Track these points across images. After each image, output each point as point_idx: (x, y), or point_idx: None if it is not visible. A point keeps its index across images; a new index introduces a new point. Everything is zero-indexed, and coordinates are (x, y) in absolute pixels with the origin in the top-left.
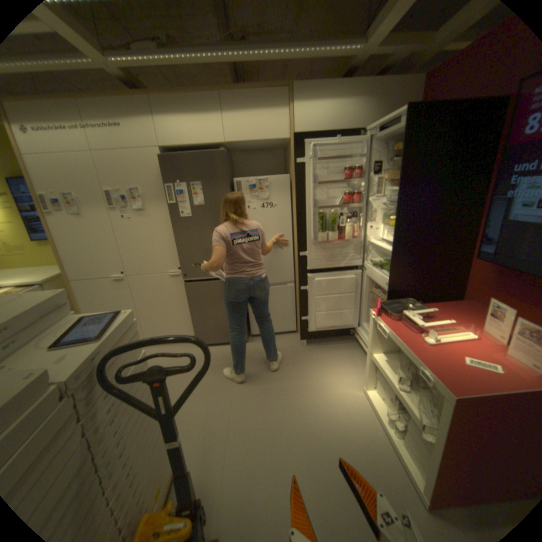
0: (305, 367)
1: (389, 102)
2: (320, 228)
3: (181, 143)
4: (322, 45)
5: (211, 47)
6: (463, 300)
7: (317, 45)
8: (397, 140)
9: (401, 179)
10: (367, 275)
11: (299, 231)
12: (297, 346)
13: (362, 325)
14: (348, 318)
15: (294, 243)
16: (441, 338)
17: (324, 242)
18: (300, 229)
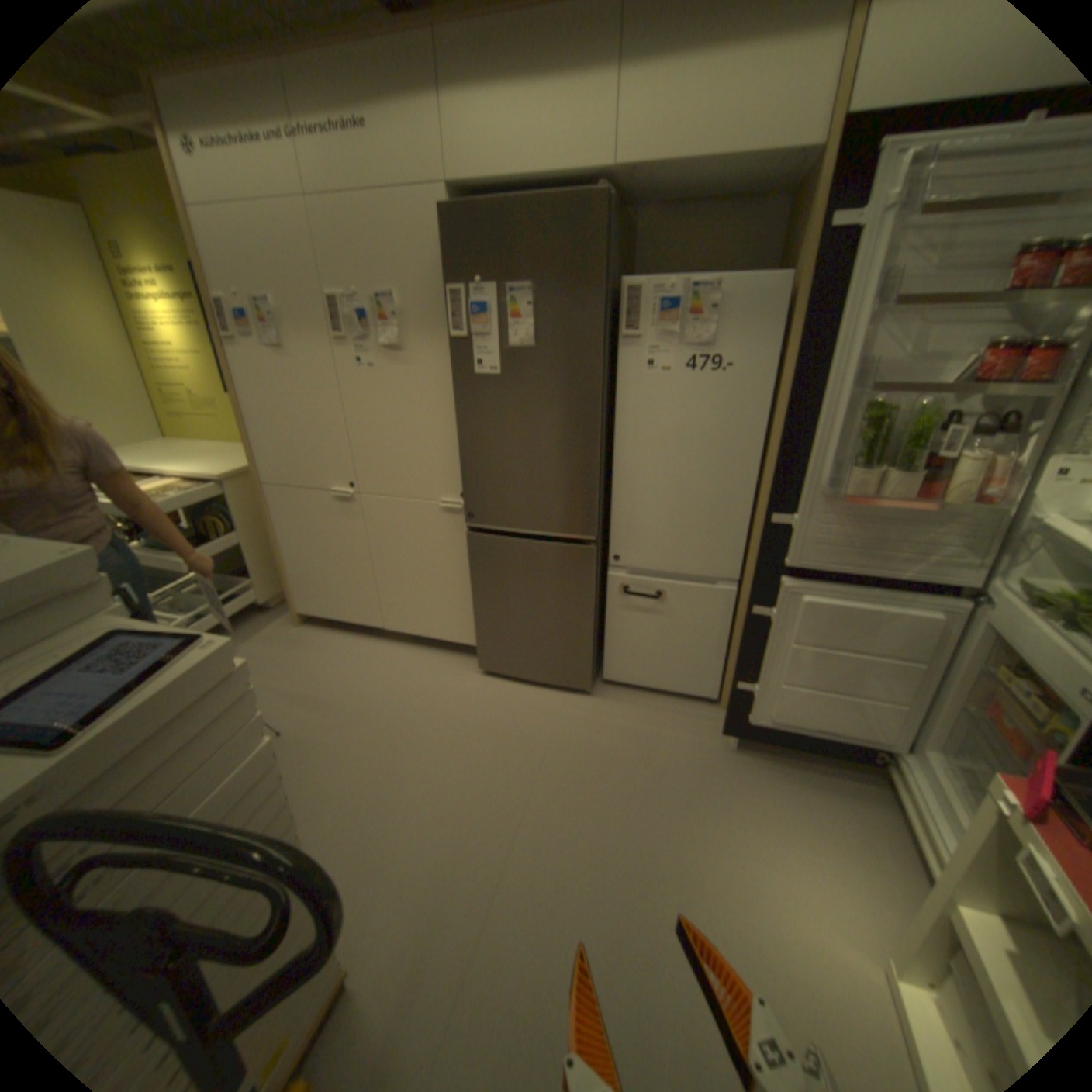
0: (721, 815)
1: None
2: (862, 450)
3: (499, 170)
4: None
5: None
6: None
7: None
8: None
9: None
10: (995, 623)
11: (787, 450)
12: (711, 746)
13: (926, 755)
14: (884, 726)
15: (762, 479)
16: None
17: (866, 497)
18: (792, 444)
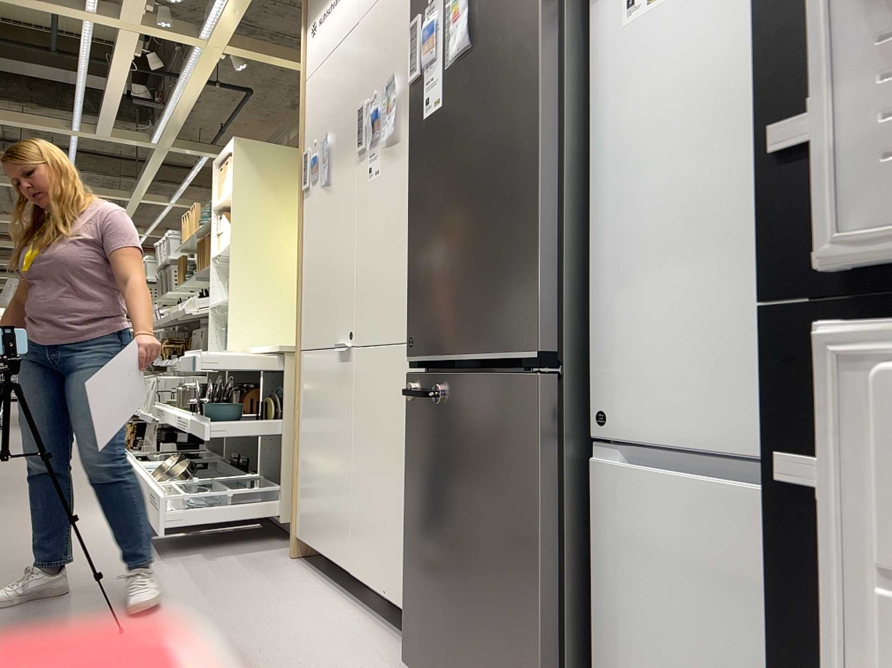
0: None
1: None
2: None
3: None
4: None
5: None
6: None
7: None
8: None
9: None
10: None
11: None
12: None
13: None
14: None
15: None
16: None
17: None
18: None
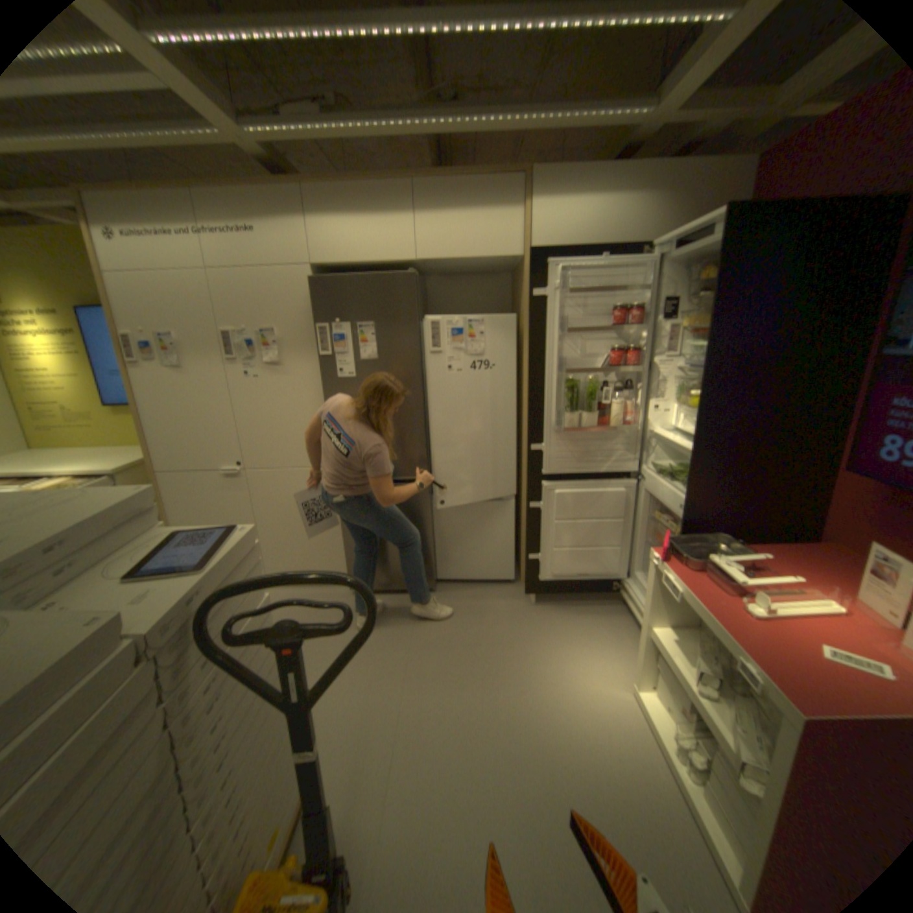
0: (532, 641)
1: (694, 200)
2: (568, 405)
3: (346, 259)
4: (584, 108)
5: (404, 111)
6: (820, 543)
7: (577, 107)
8: (706, 263)
9: (713, 328)
10: (647, 489)
11: (532, 410)
12: (519, 605)
13: (635, 576)
14: (610, 562)
15: (522, 429)
16: (779, 608)
17: (574, 429)
18: (534, 405)
